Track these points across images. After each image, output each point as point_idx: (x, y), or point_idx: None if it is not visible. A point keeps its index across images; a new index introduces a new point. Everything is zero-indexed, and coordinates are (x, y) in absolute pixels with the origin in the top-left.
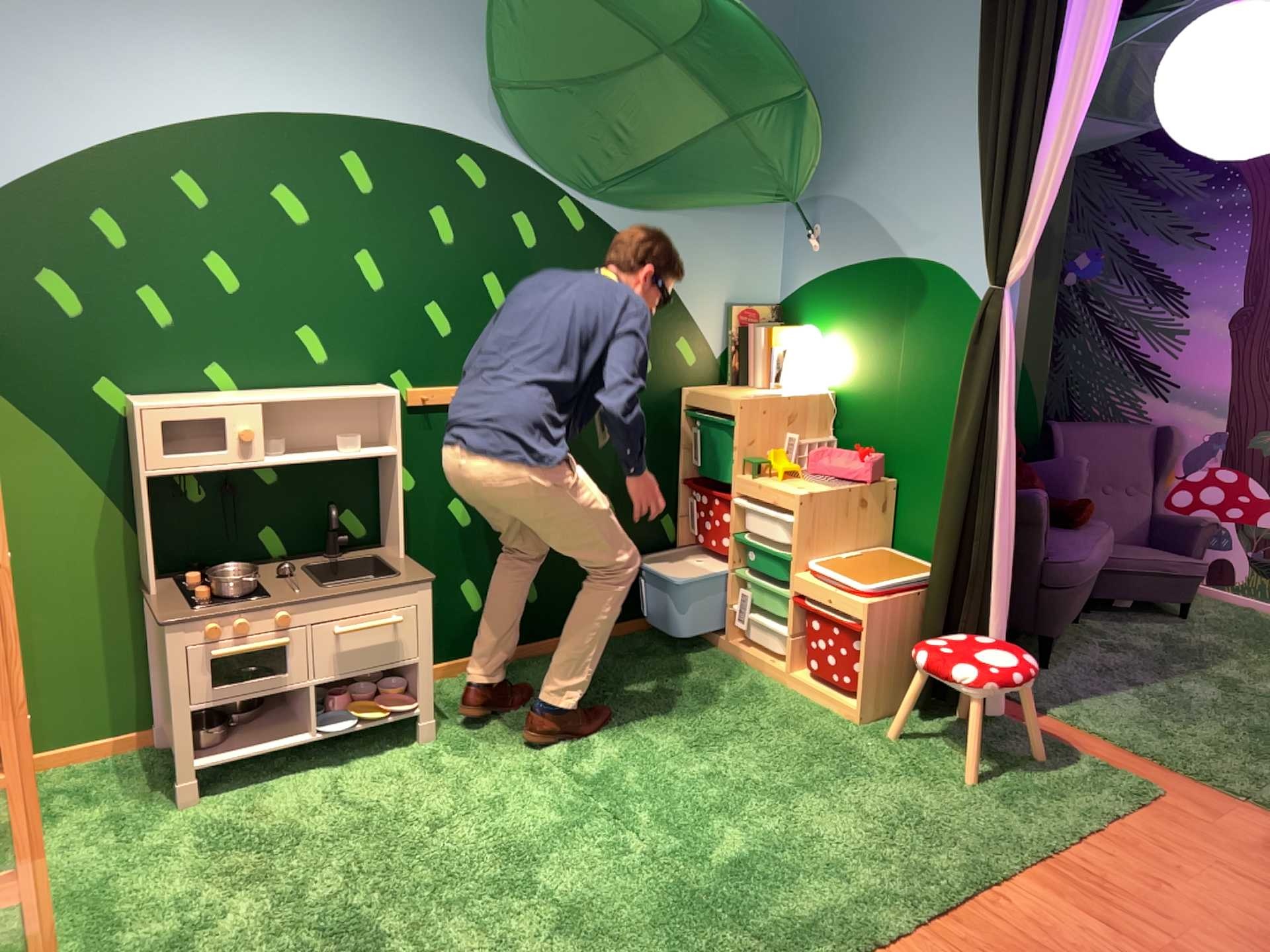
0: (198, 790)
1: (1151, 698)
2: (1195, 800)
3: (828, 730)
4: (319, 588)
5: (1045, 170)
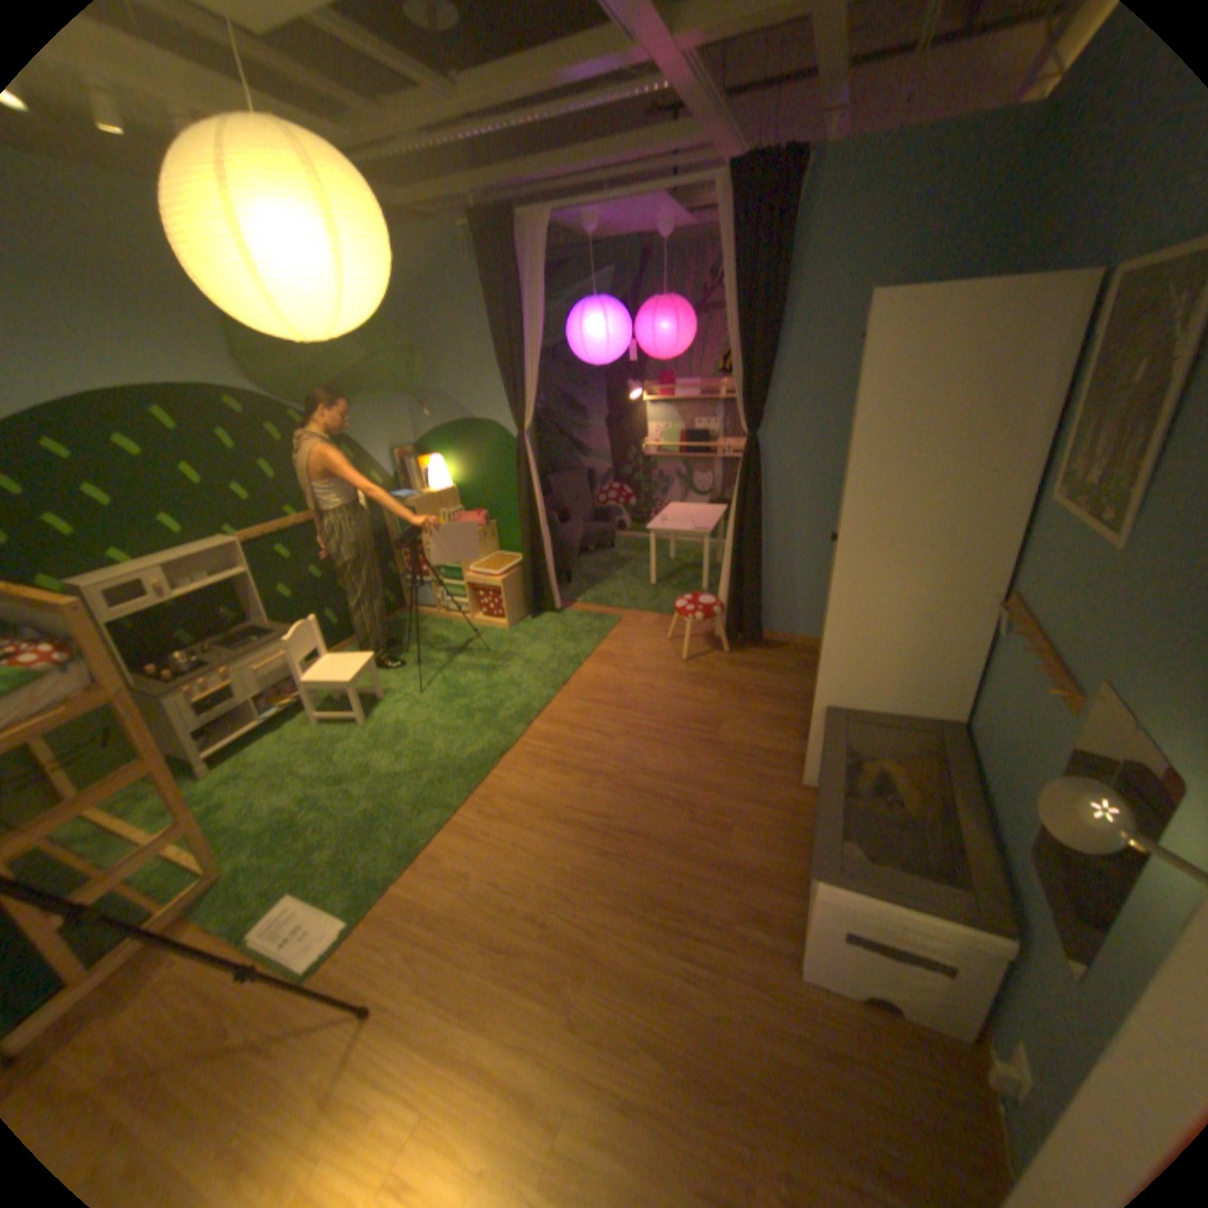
0: (203, 772)
1: (609, 585)
2: (631, 618)
3: (497, 637)
4: (226, 654)
5: (528, 380)
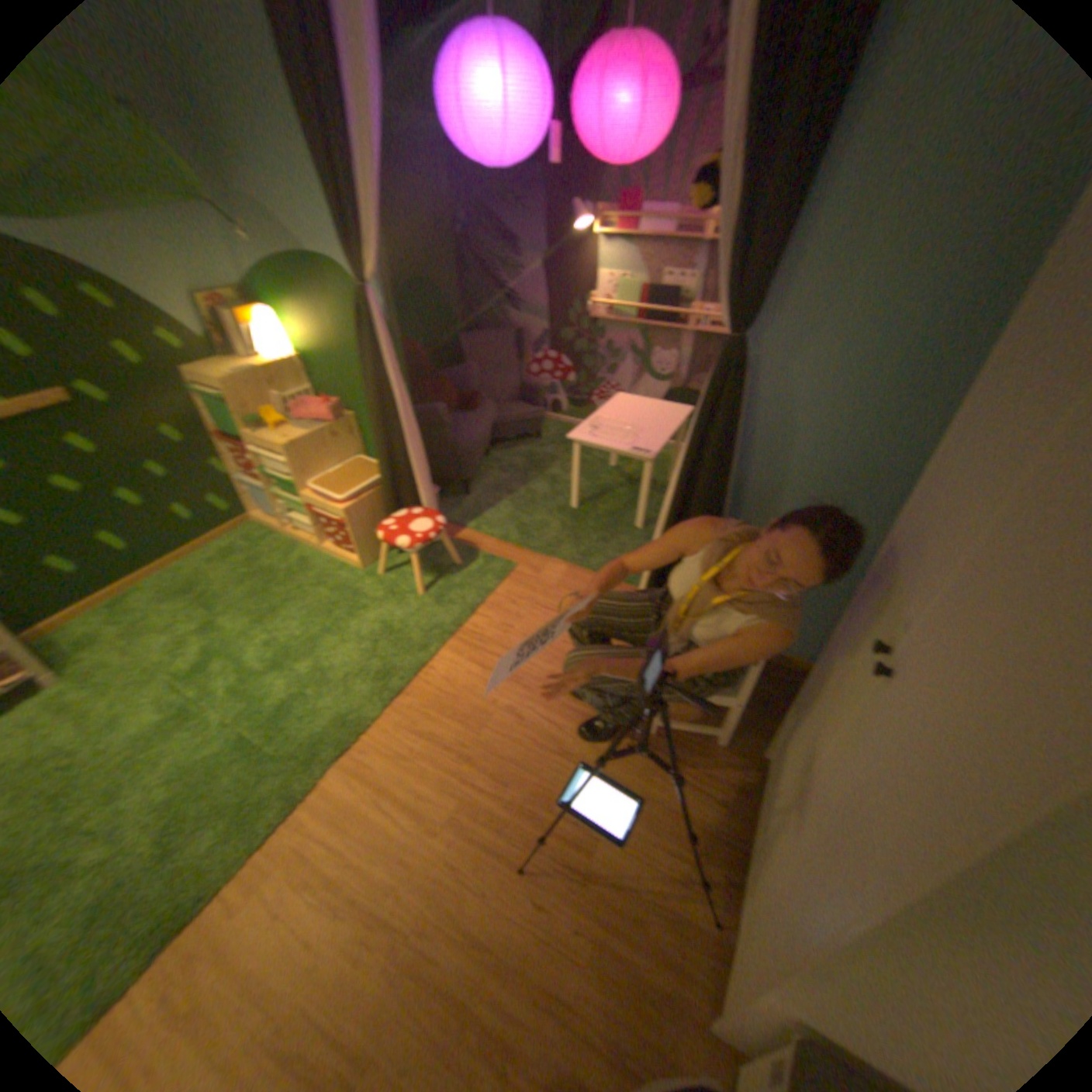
0: None
1: (516, 503)
2: (529, 566)
3: (342, 581)
4: None
5: (364, 186)
